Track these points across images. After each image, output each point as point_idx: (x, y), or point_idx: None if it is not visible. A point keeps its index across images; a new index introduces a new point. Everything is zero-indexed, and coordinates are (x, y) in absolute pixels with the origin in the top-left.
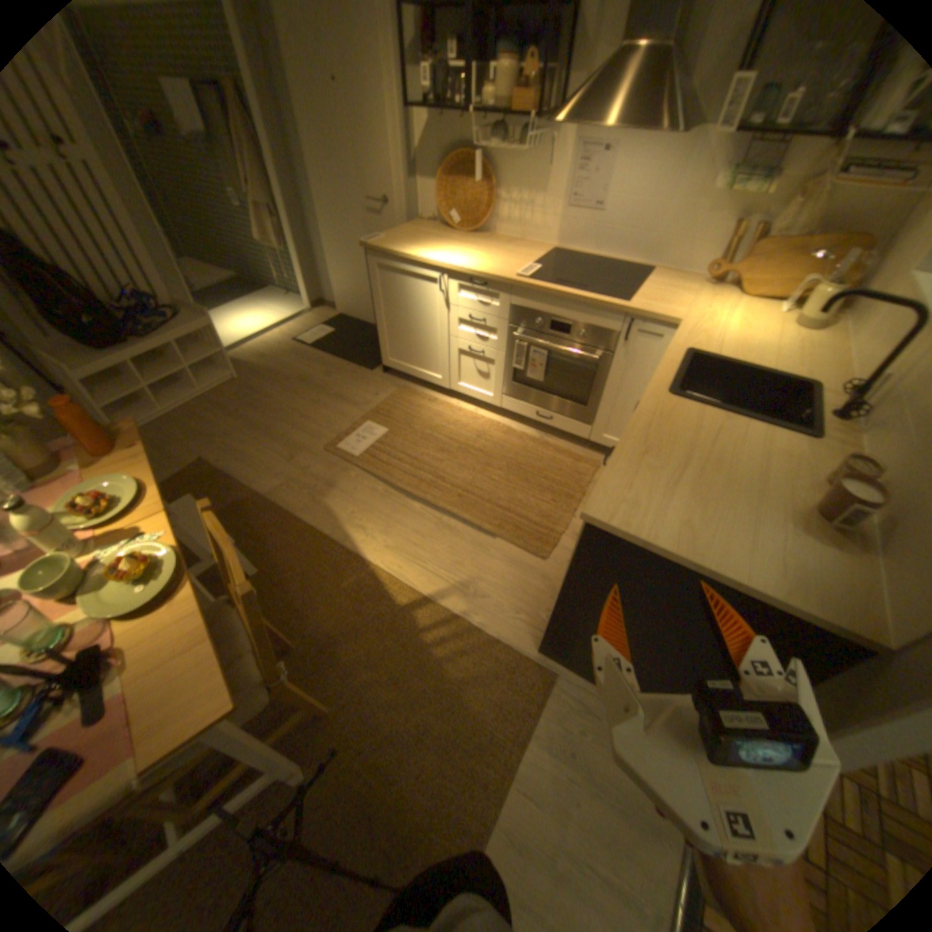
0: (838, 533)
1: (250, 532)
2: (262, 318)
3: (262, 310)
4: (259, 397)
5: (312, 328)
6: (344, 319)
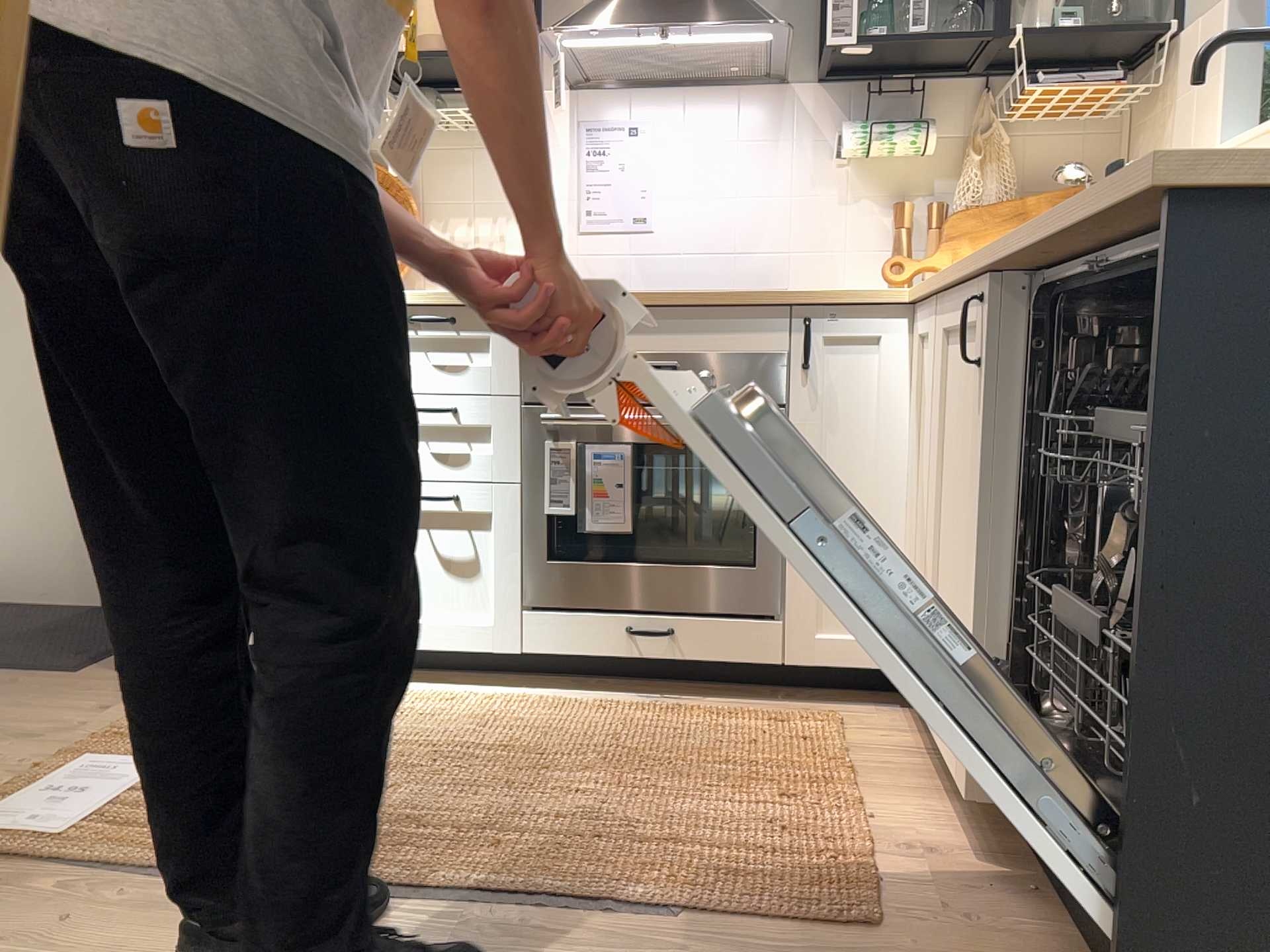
0: None
1: None
2: None
3: None
4: None
5: None
6: None
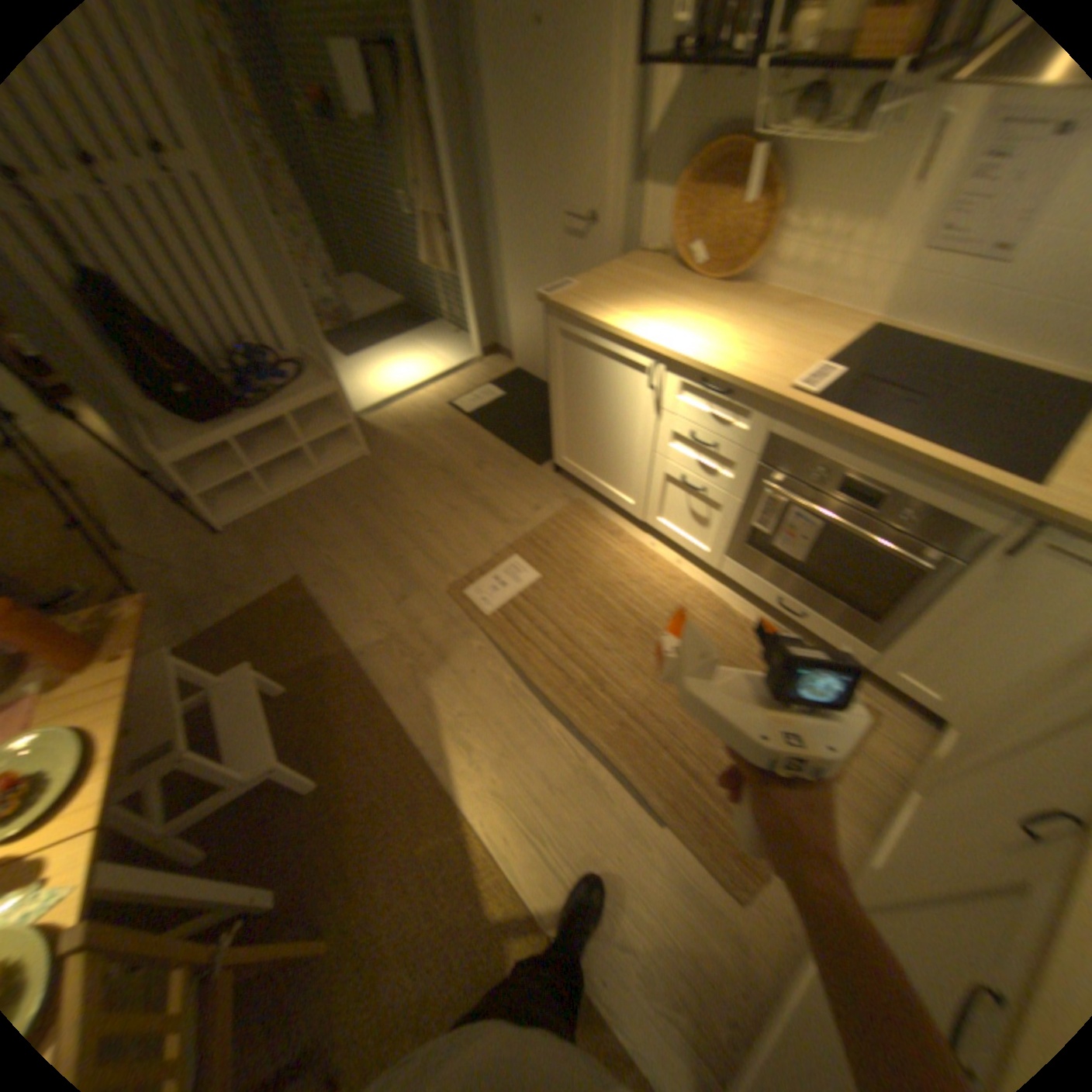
0: None
1: (328, 715)
2: (425, 366)
3: (427, 354)
4: (392, 489)
5: (480, 387)
6: (525, 377)
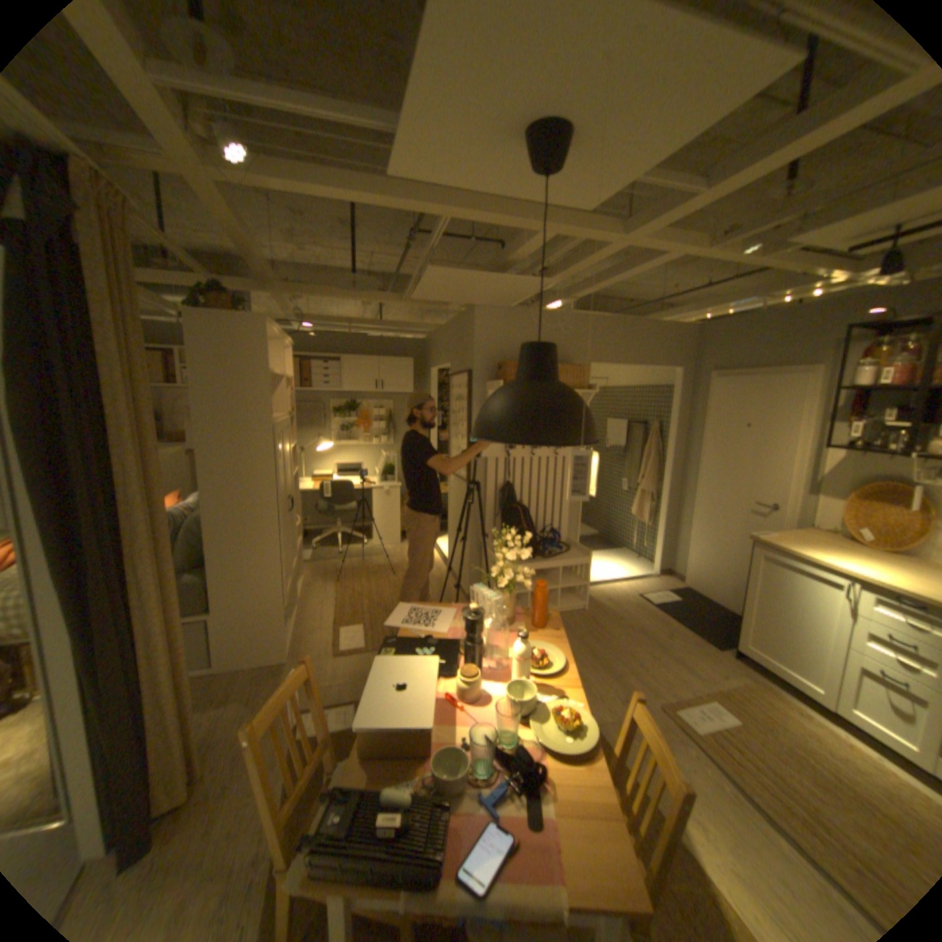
0: None
1: None
2: (616, 569)
3: (617, 564)
4: (605, 632)
5: (660, 591)
6: (694, 593)
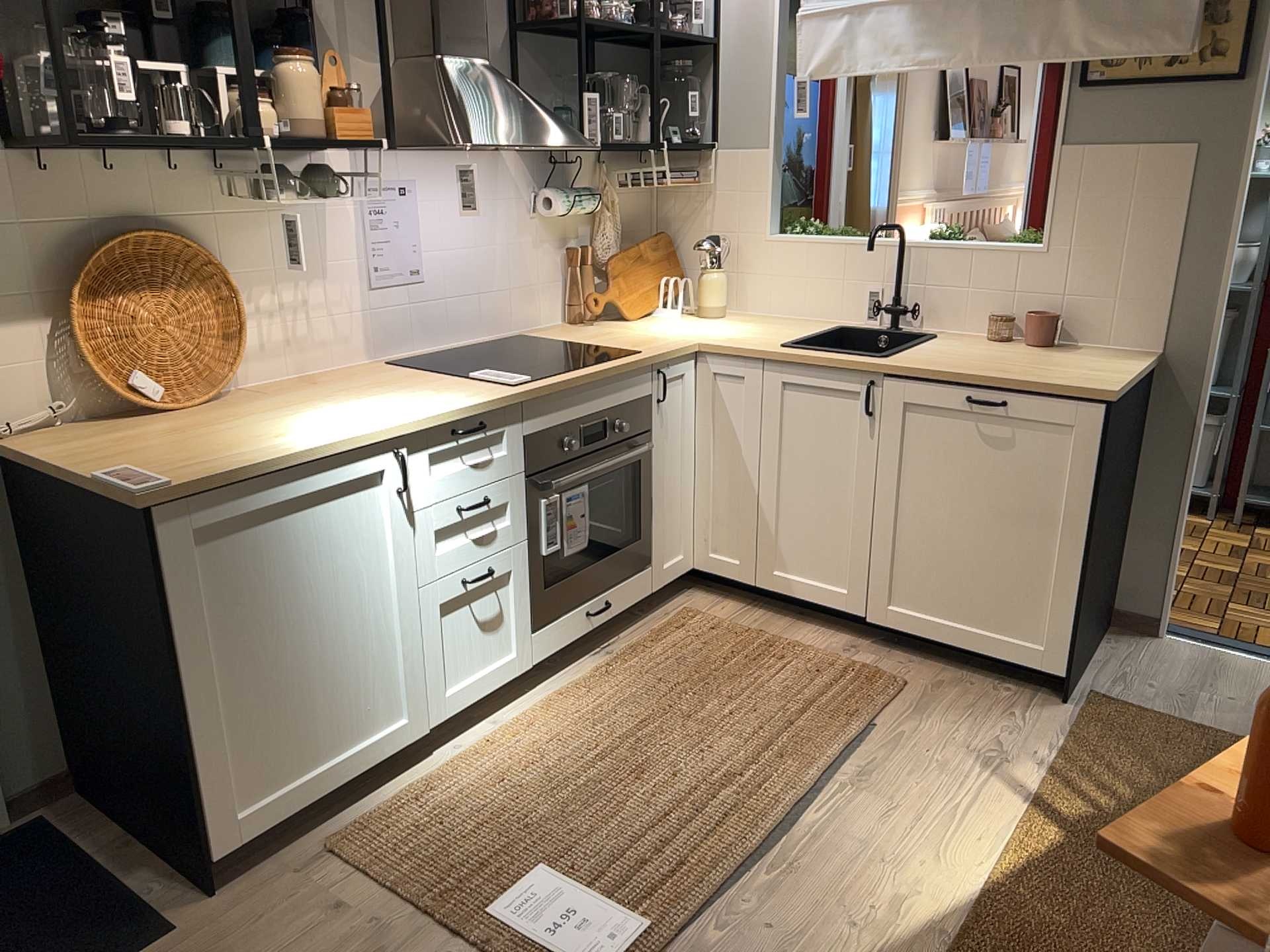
0: (1059, 345)
1: None
2: None
3: None
4: None
5: None
6: None
